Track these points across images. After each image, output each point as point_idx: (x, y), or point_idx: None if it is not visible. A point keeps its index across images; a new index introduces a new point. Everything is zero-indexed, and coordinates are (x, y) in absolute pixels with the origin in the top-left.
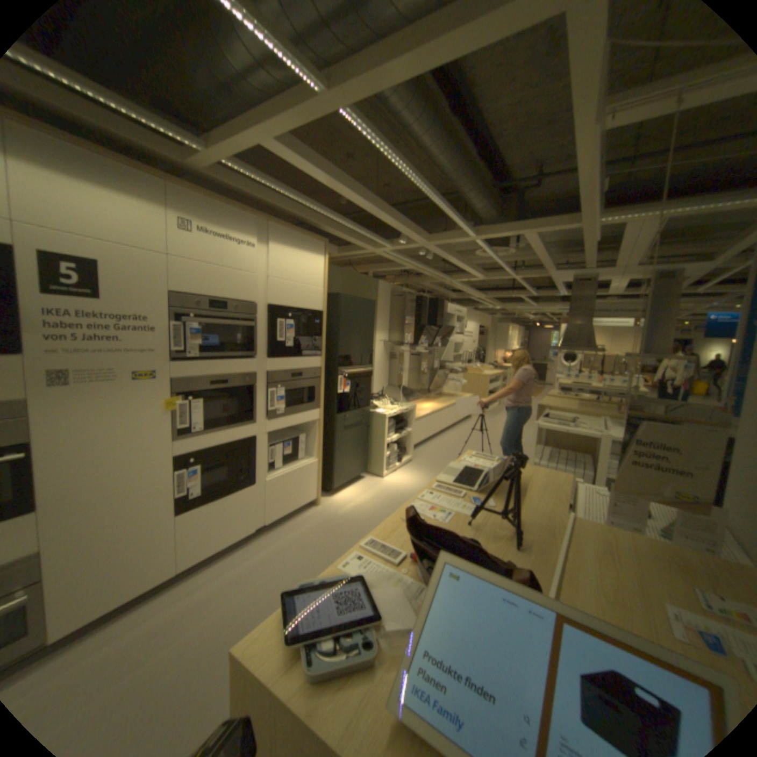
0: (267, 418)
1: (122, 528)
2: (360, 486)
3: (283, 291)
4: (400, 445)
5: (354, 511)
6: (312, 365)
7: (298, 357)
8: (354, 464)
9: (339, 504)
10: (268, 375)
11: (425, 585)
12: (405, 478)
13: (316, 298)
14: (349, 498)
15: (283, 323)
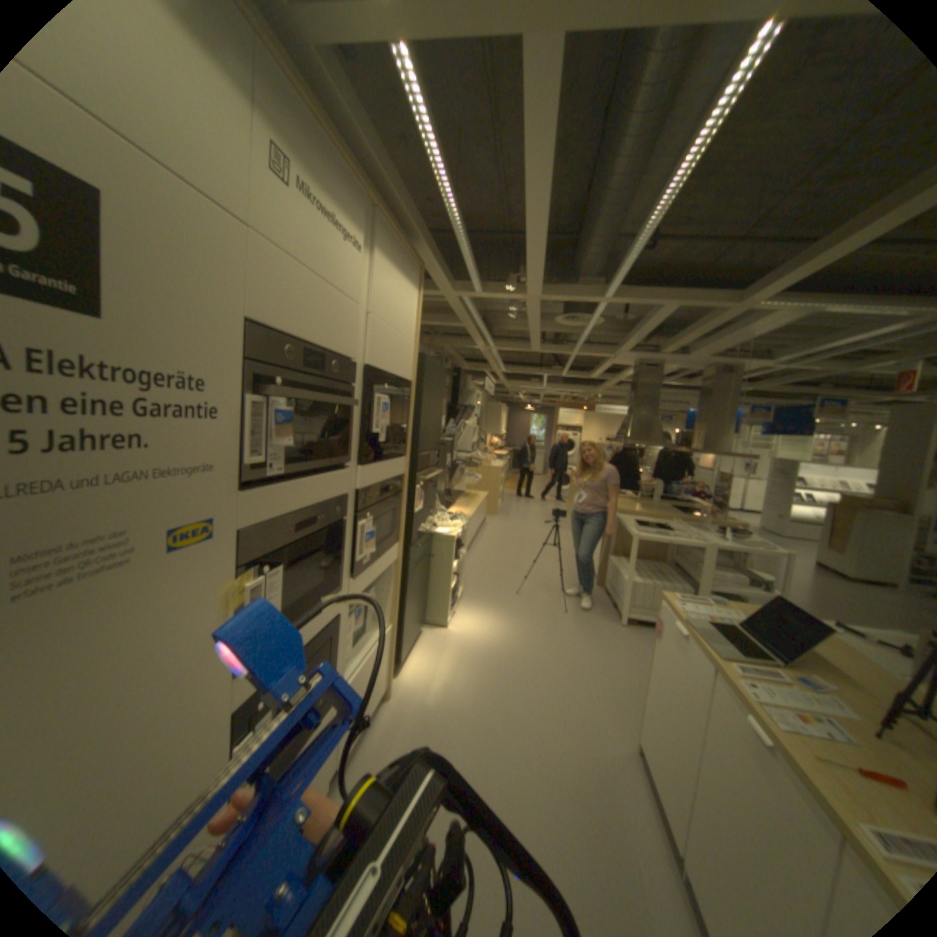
0: (354, 575)
1: None
2: (424, 648)
3: (382, 343)
4: (458, 575)
5: (446, 695)
6: (397, 470)
7: (386, 460)
8: (416, 616)
9: (416, 687)
10: (359, 496)
11: None
12: (472, 621)
13: (408, 358)
14: (422, 672)
15: (380, 401)
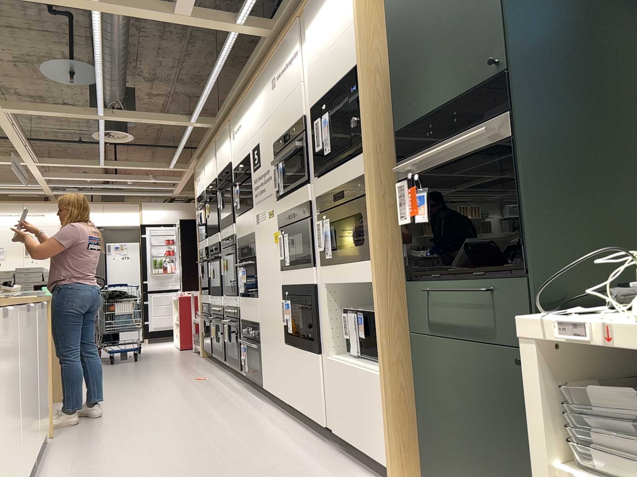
0: (321, 263)
1: (272, 332)
2: None
3: (319, 77)
4: None
5: None
6: (357, 170)
7: (342, 164)
8: None
9: None
10: (317, 201)
11: None
12: None
13: (351, 44)
14: None
15: (319, 122)
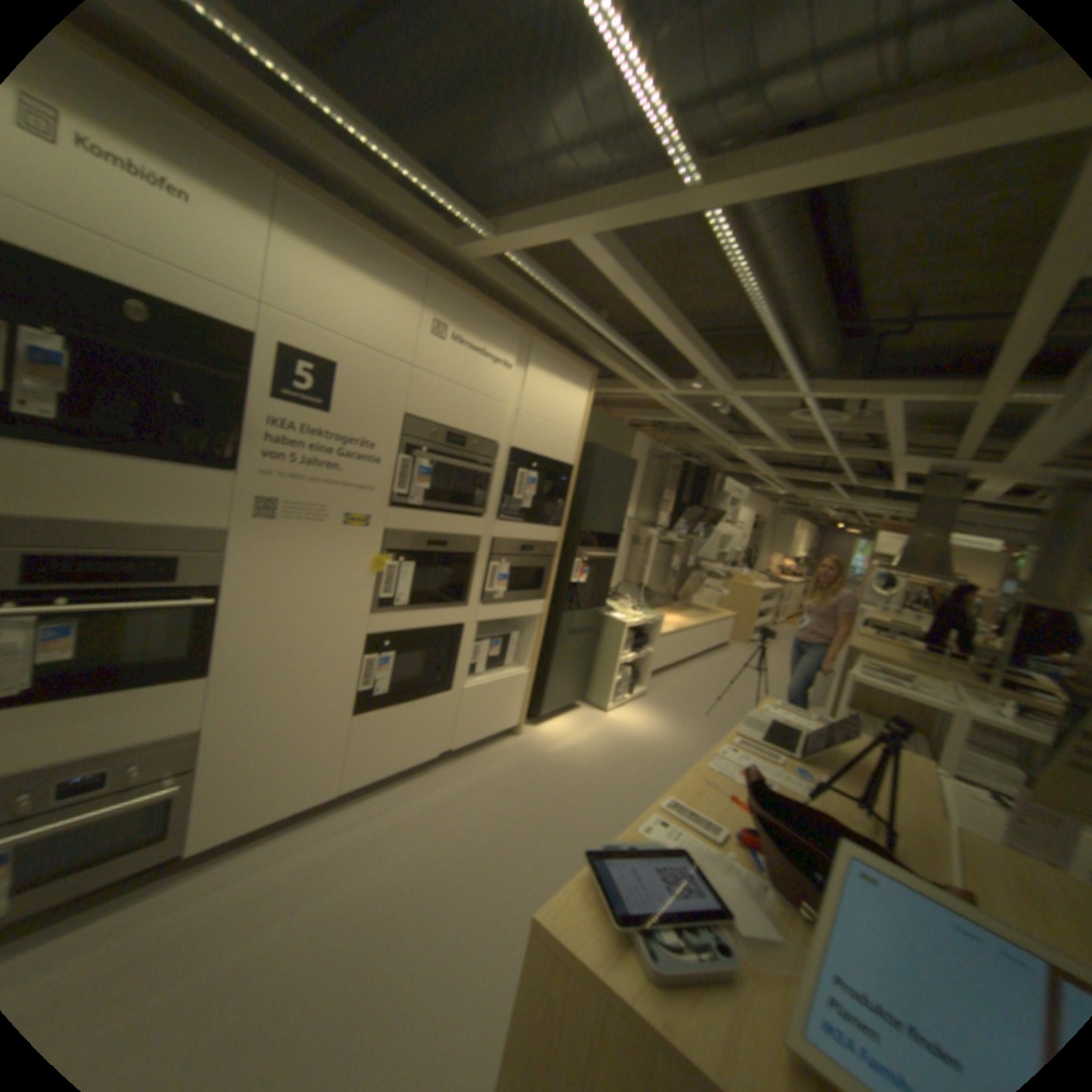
0: (484, 602)
1: (295, 719)
2: (576, 719)
3: (534, 432)
4: (636, 670)
5: (570, 754)
6: (549, 537)
7: (534, 525)
8: (573, 685)
9: (548, 739)
10: (496, 543)
11: (768, 882)
12: (639, 718)
13: (571, 446)
14: (561, 733)
15: (526, 475)
